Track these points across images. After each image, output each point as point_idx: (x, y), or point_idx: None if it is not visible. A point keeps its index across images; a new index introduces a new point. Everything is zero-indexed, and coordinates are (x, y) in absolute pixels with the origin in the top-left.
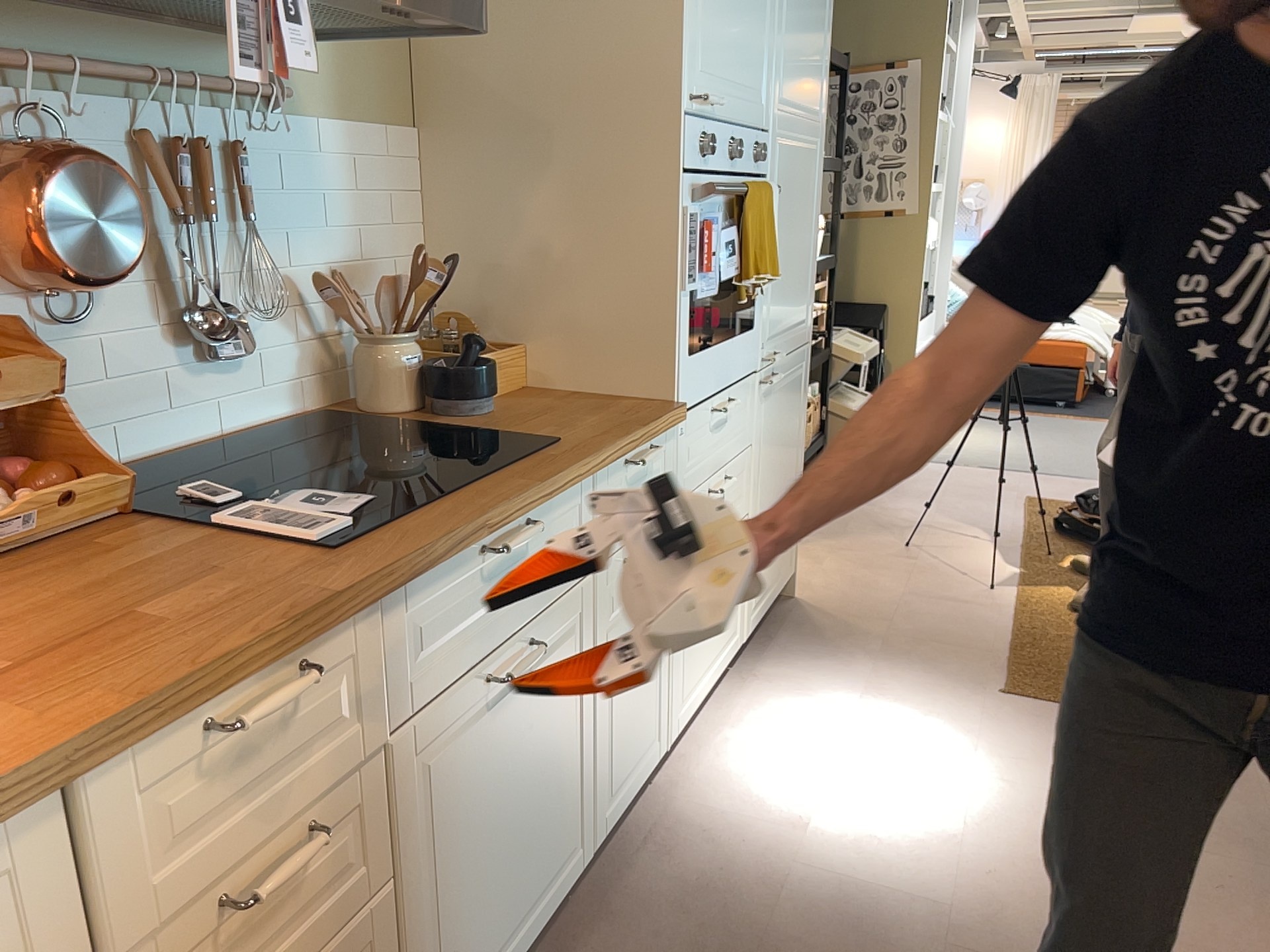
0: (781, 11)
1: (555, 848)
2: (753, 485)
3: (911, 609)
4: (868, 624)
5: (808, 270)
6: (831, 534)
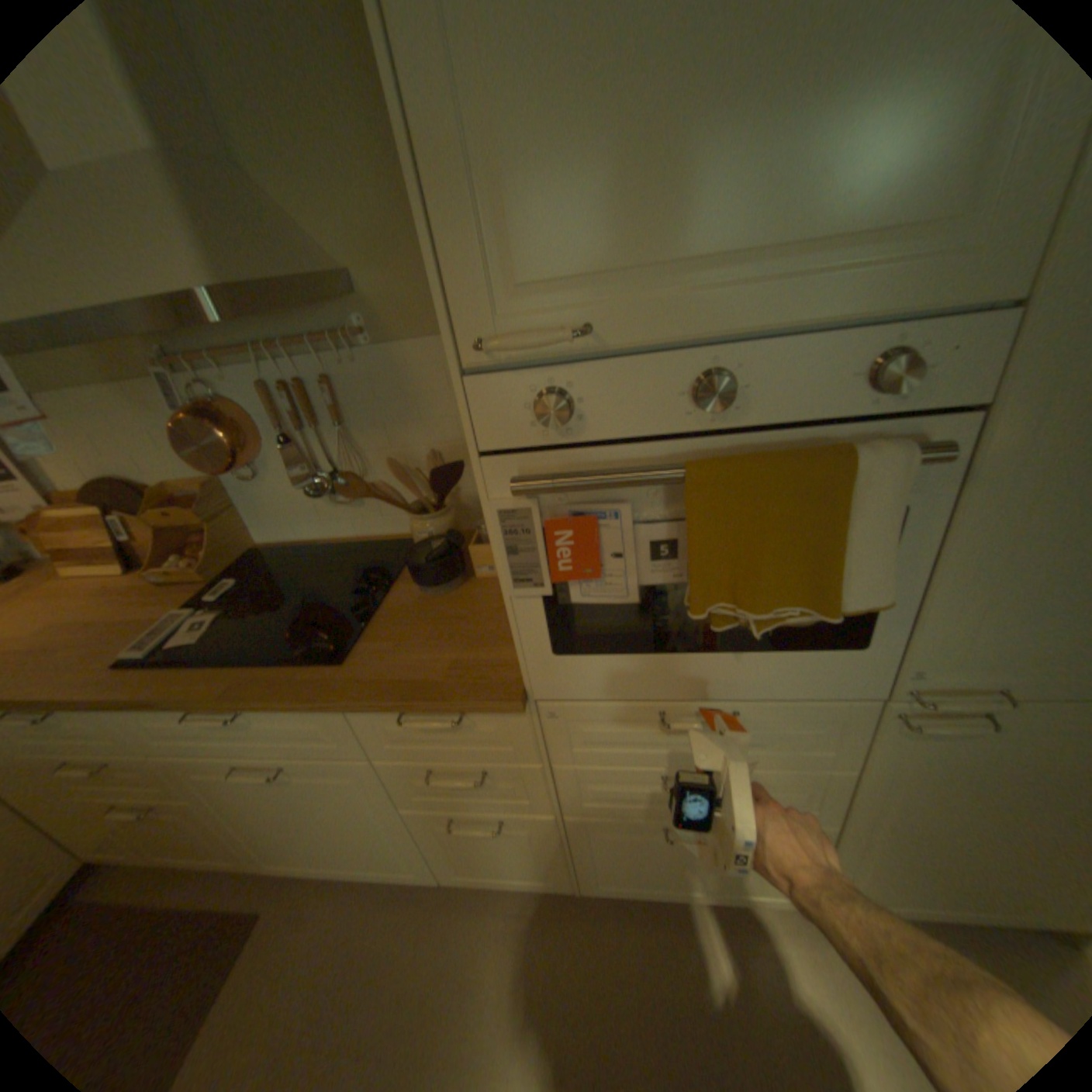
0: None
1: (375, 863)
2: (857, 809)
3: None
4: None
5: None
6: None
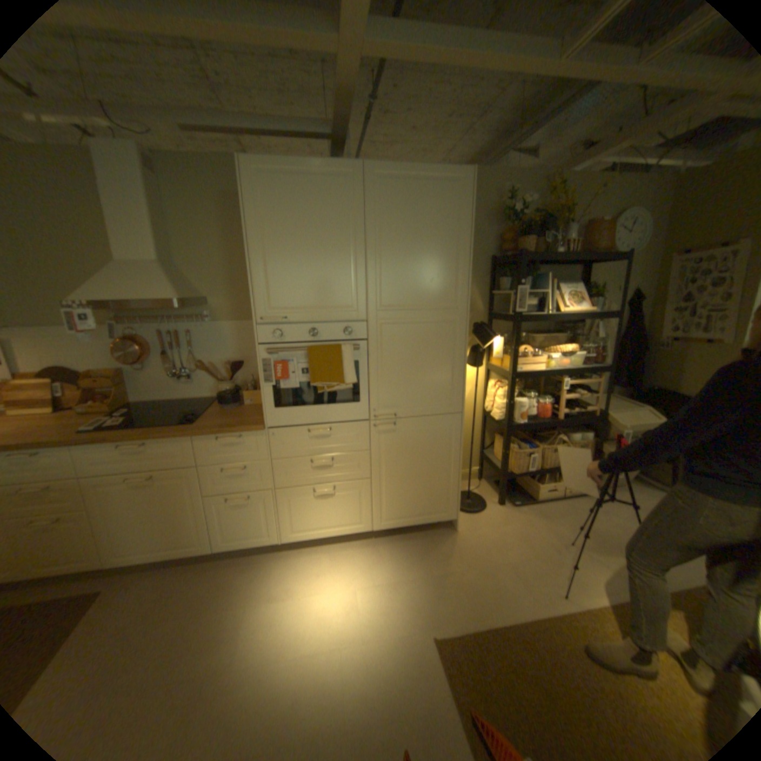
0: (369, 268)
1: (181, 541)
2: (371, 467)
3: (493, 574)
4: (458, 564)
5: (445, 379)
6: (543, 517)
